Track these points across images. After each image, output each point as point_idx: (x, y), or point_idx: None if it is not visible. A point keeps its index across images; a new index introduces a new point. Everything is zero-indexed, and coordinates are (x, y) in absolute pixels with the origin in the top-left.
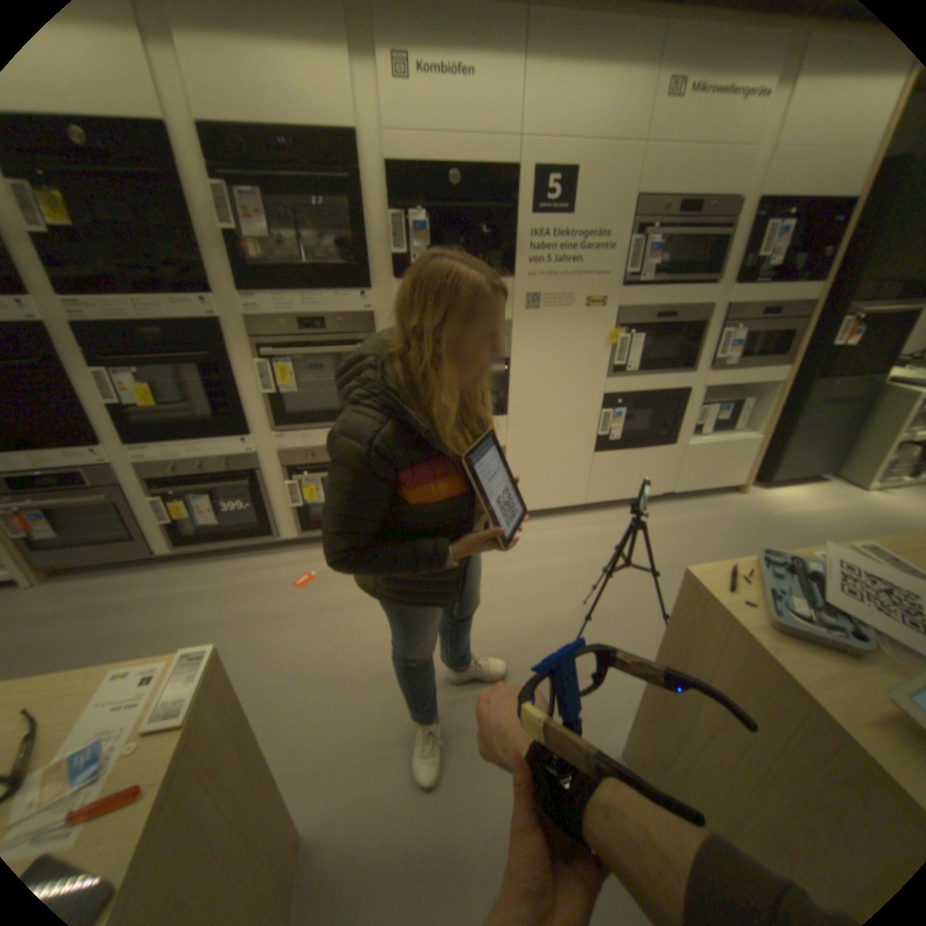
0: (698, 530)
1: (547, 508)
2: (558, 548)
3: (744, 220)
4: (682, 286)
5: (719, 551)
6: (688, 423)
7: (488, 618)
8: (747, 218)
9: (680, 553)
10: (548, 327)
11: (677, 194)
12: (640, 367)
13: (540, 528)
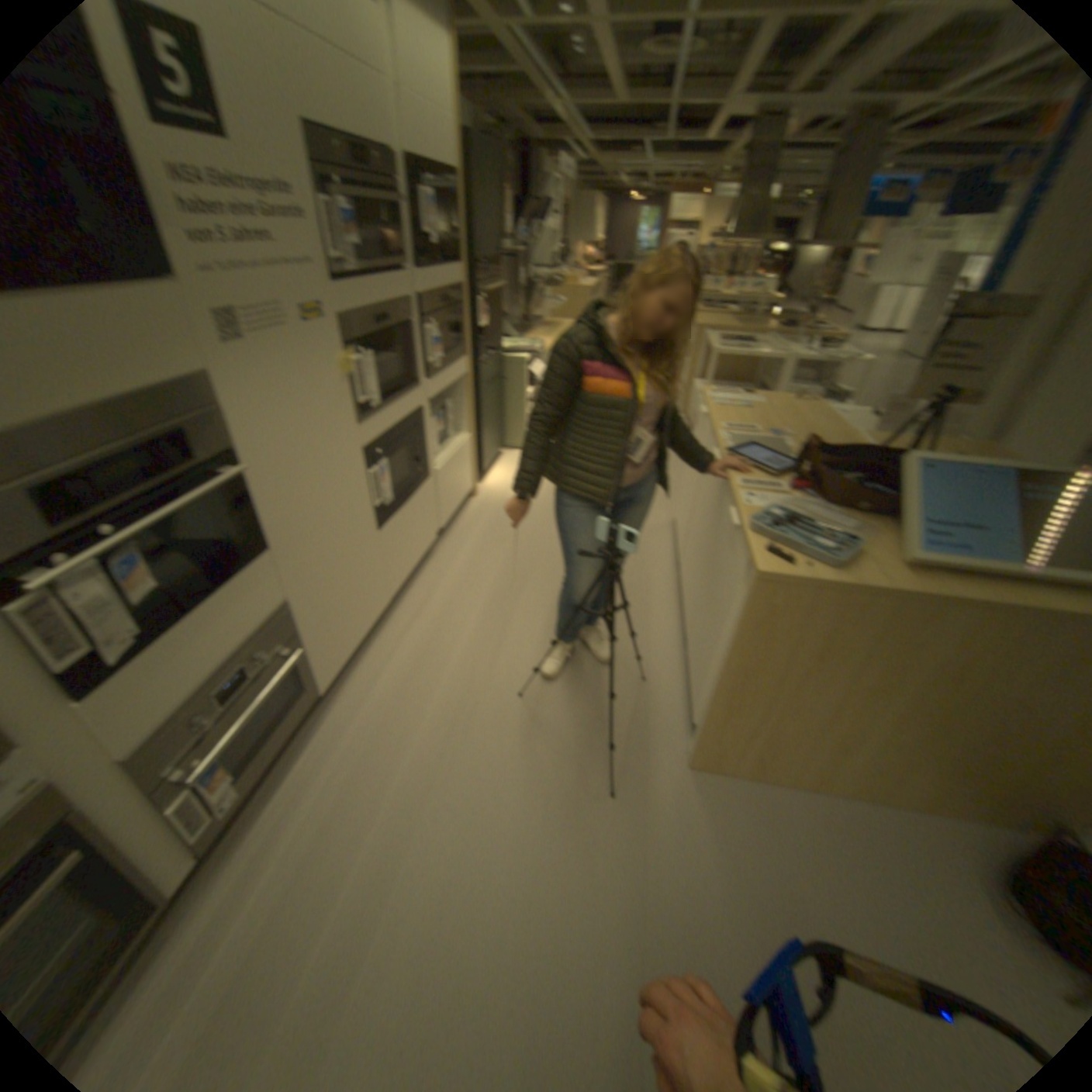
0: (484, 551)
1: (356, 639)
2: (415, 671)
3: (395, 184)
4: (374, 274)
5: (515, 556)
6: (423, 447)
7: (470, 821)
8: (396, 181)
9: (499, 580)
10: (261, 366)
11: (335, 130)
12: (375, 396)
13: (365, 668)
